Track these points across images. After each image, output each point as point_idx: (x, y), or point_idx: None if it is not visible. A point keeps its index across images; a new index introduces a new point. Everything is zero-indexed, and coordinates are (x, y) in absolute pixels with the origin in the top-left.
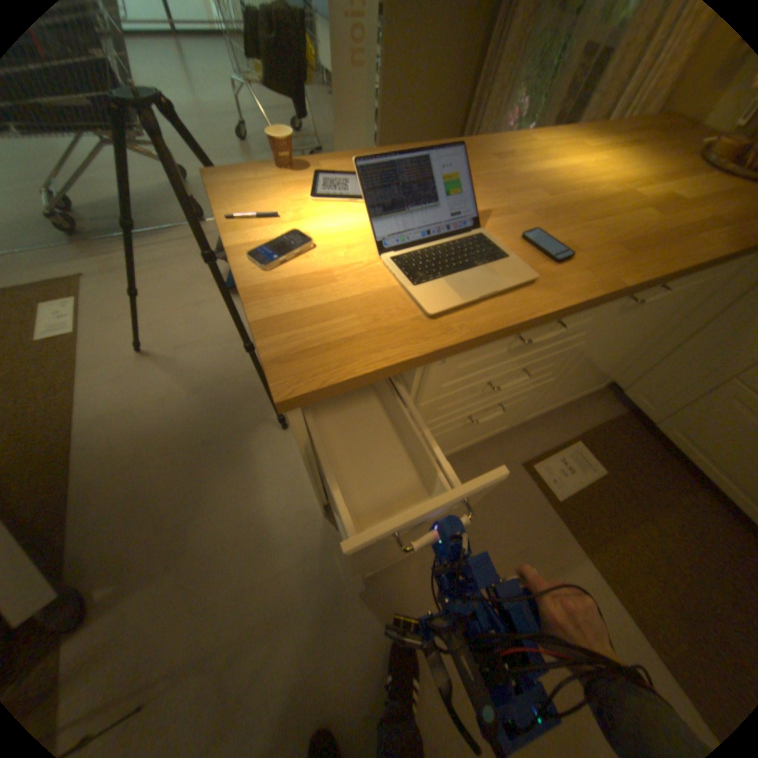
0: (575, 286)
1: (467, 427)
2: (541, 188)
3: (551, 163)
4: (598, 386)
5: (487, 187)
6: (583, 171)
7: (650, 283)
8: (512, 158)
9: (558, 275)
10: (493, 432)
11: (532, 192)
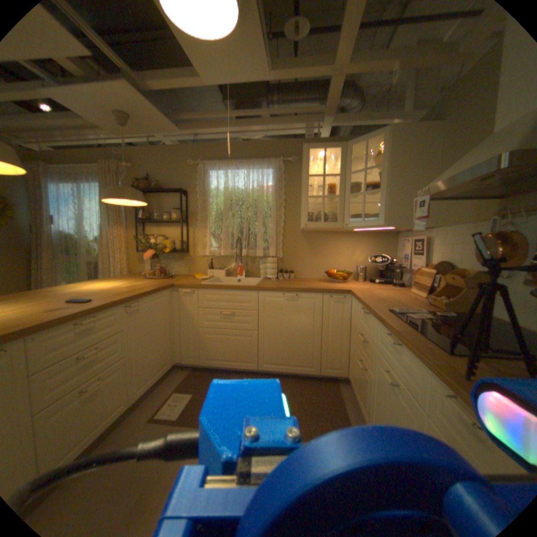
0: (93, 305)
1: (83, 405)
2: (73, 294)
3: (77, 289)
4: (164, 366)
5: (42, 299)
6: (94, 288)
7: (126, 299)
8: (55, 291)
9: (84, 305)
10: (112, 412)
11: (68, 295)
